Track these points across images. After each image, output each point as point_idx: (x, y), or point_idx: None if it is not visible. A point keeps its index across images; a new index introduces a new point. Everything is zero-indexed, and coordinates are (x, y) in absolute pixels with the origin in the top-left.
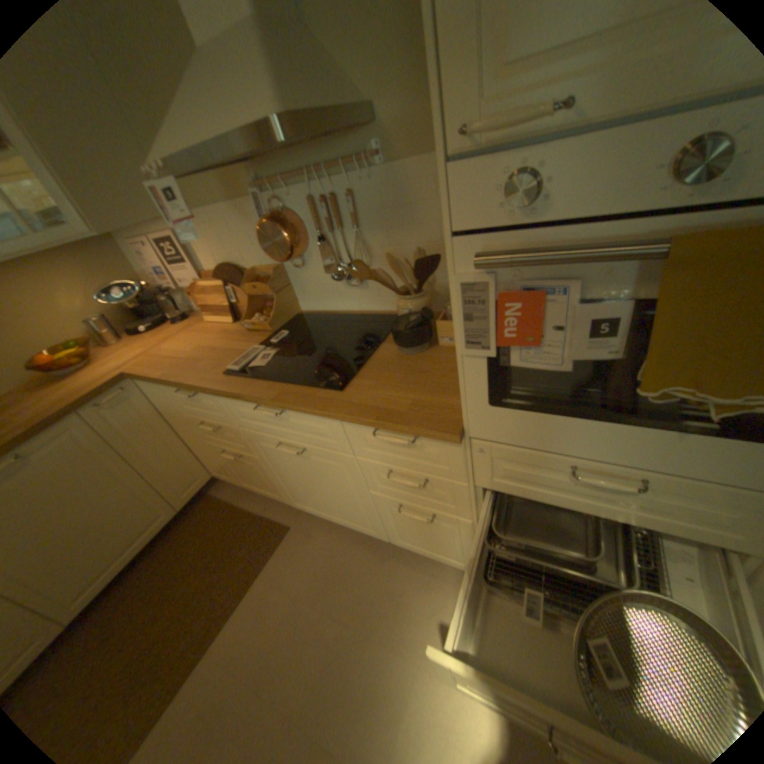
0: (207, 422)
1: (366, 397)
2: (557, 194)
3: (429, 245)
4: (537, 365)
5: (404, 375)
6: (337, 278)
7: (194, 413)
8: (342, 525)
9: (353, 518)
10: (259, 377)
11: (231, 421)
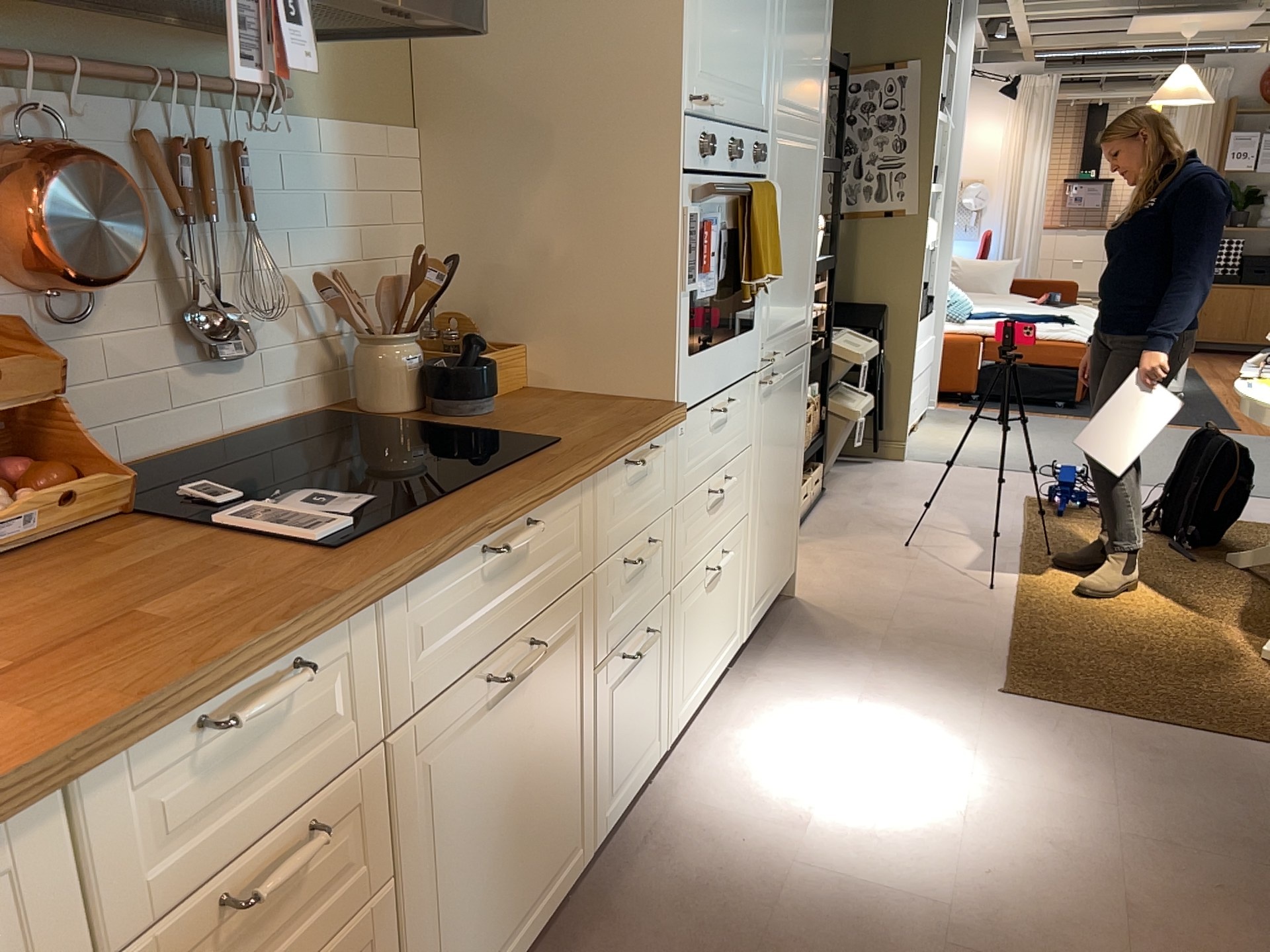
0: (247, 868)
1: (587, 430)
2: (711, 157)
3: (349, 268)
4: (707, 294)
5: (548, 415)
6: (211, 340)
7: (202, 859)
8: (525, 948)
9: (555, 848)
10: (421, 503)
11: (370, 728)
